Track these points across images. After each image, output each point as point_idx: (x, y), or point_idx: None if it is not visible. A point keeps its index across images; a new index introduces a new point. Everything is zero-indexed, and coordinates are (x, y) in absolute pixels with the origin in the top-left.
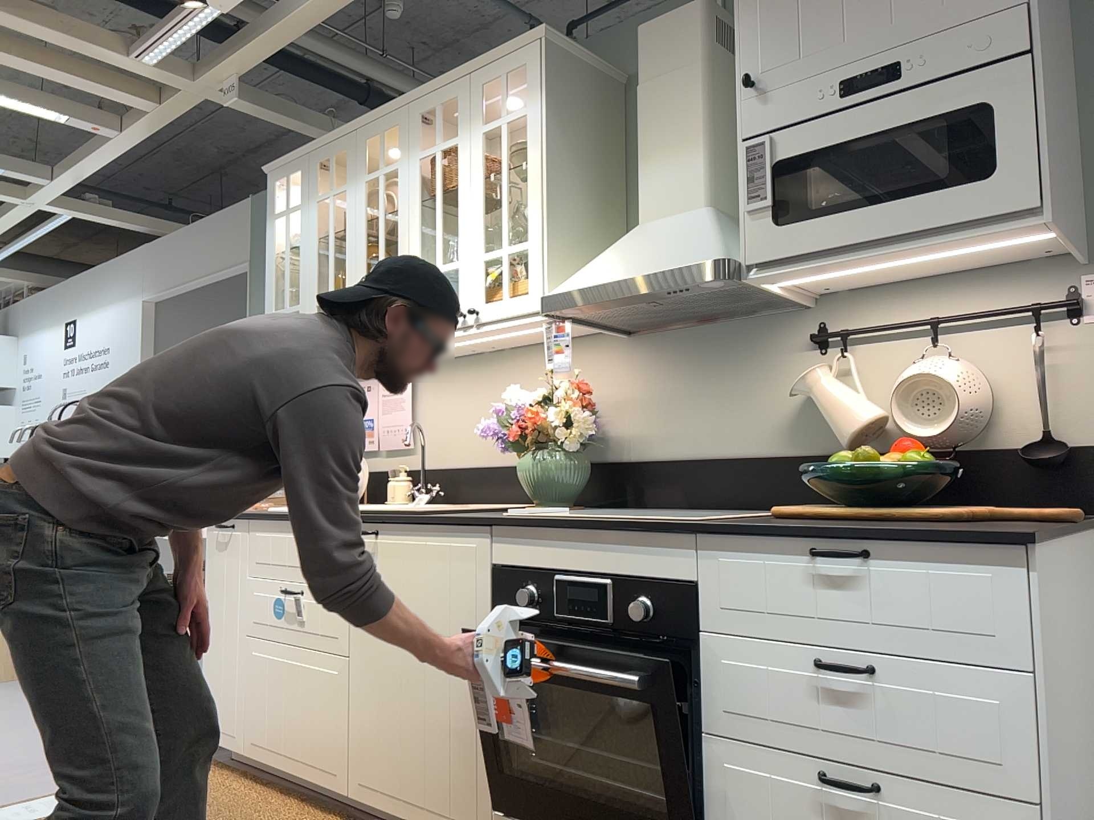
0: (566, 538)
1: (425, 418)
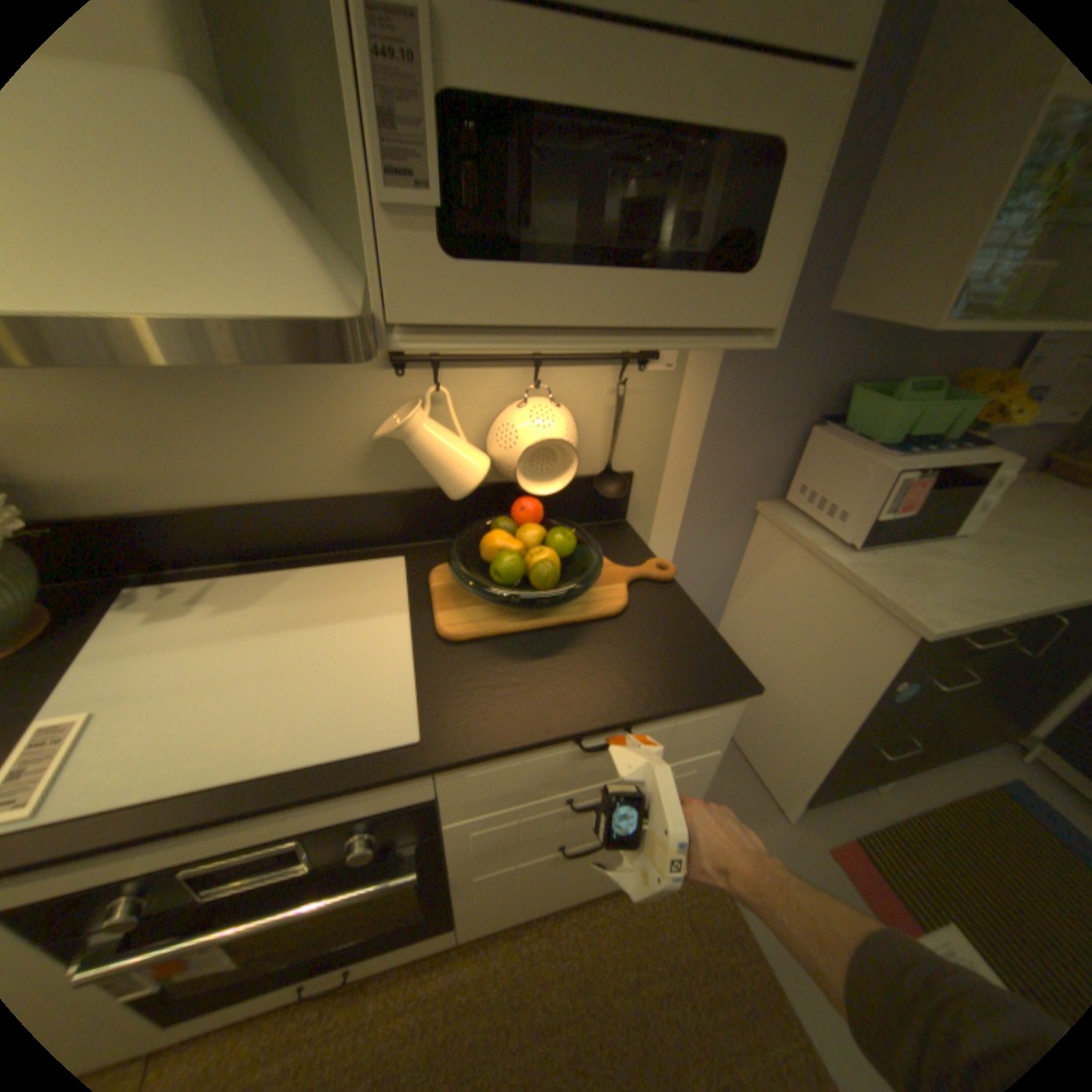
0: (178, 835)
1: None
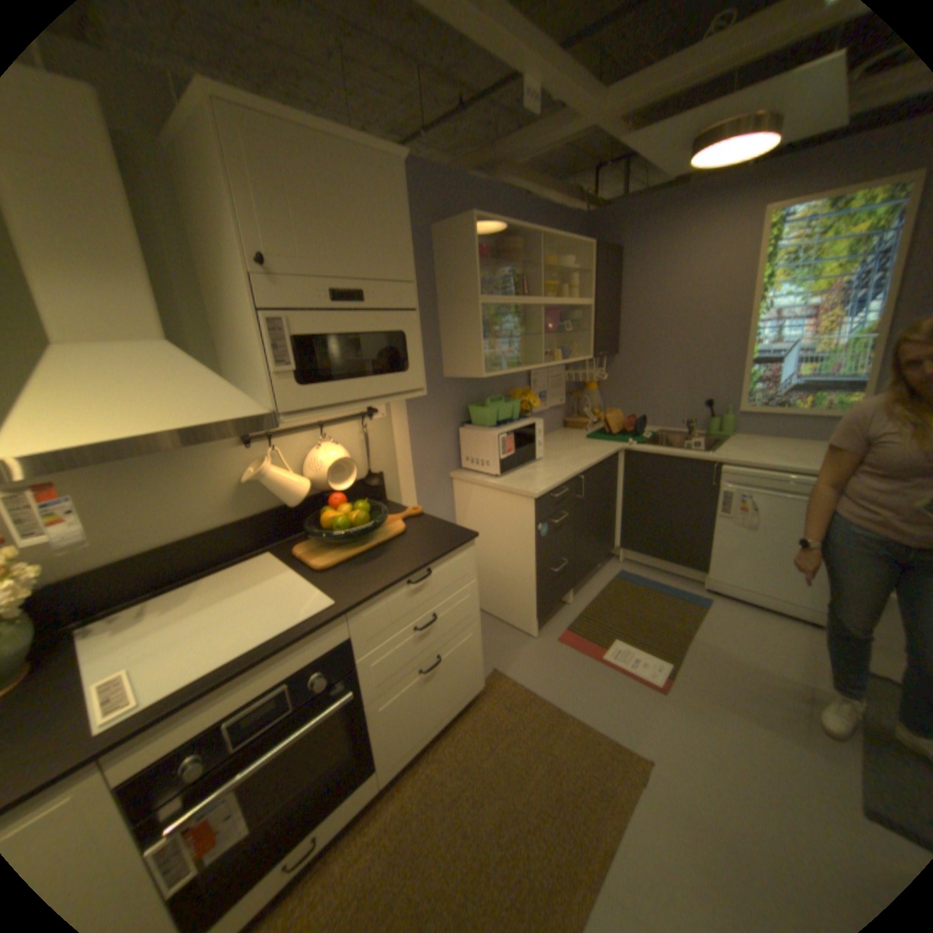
0: (224, 690)
1: None
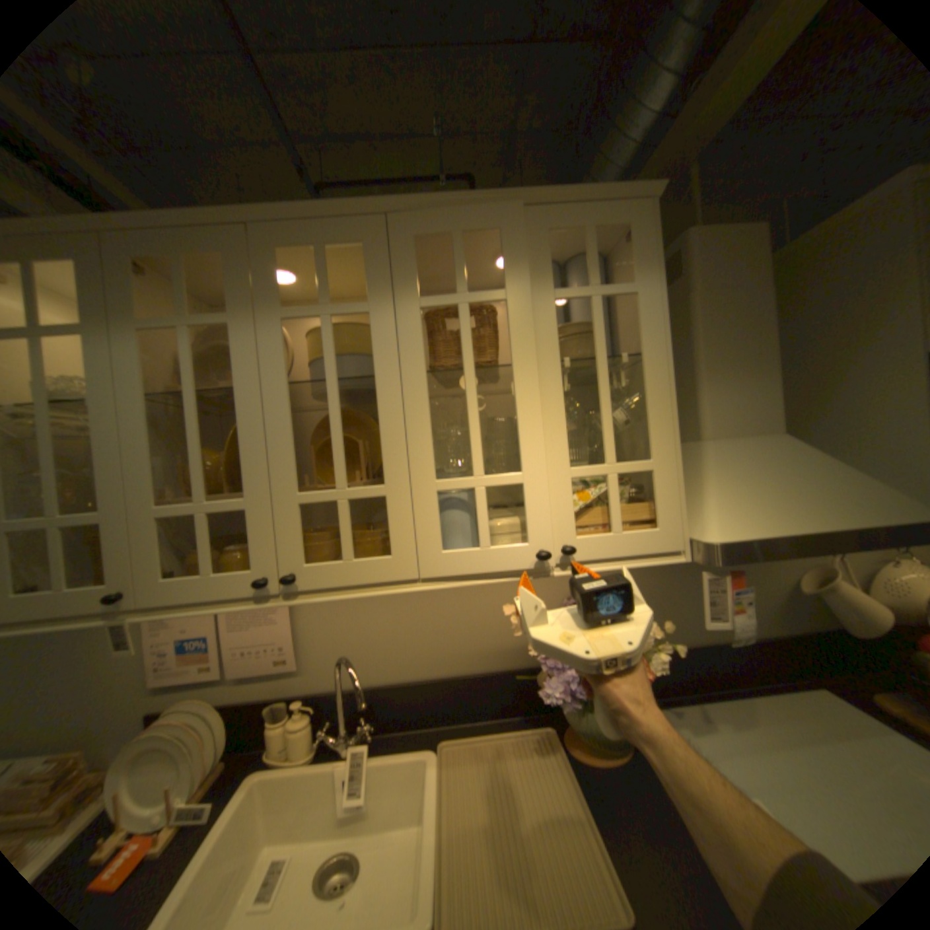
0: None
1: (312, 627)
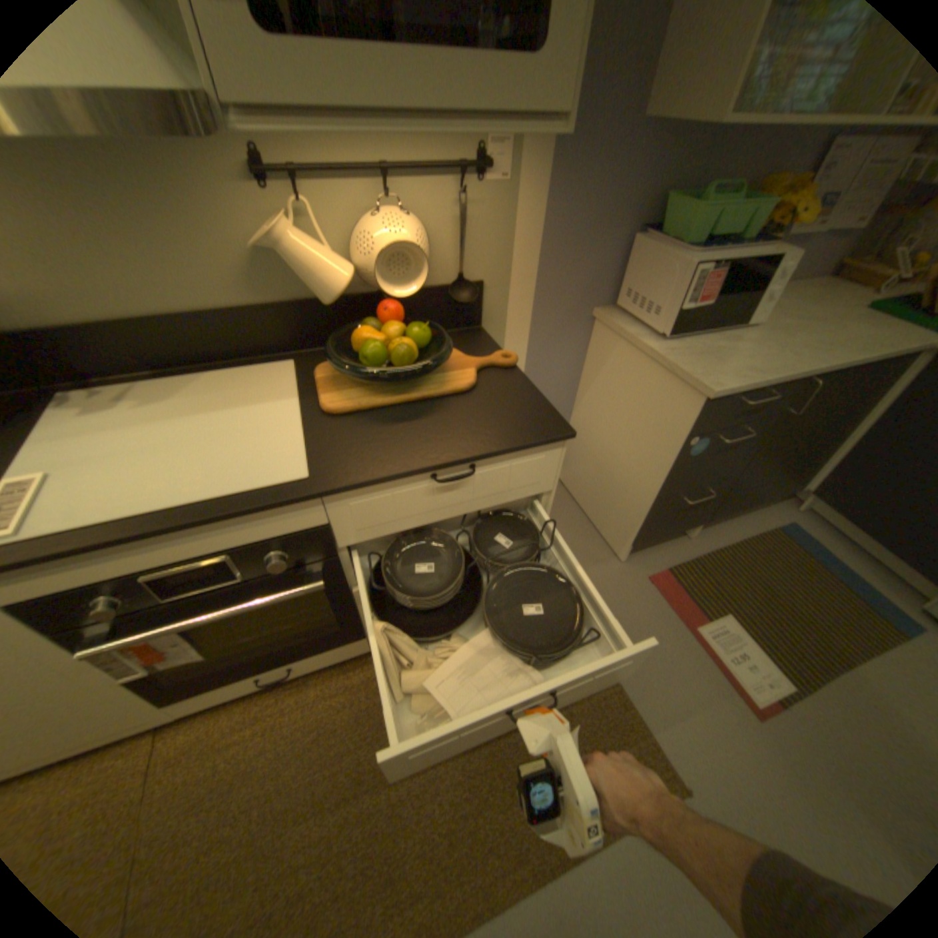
0: (131, 546)
1: None
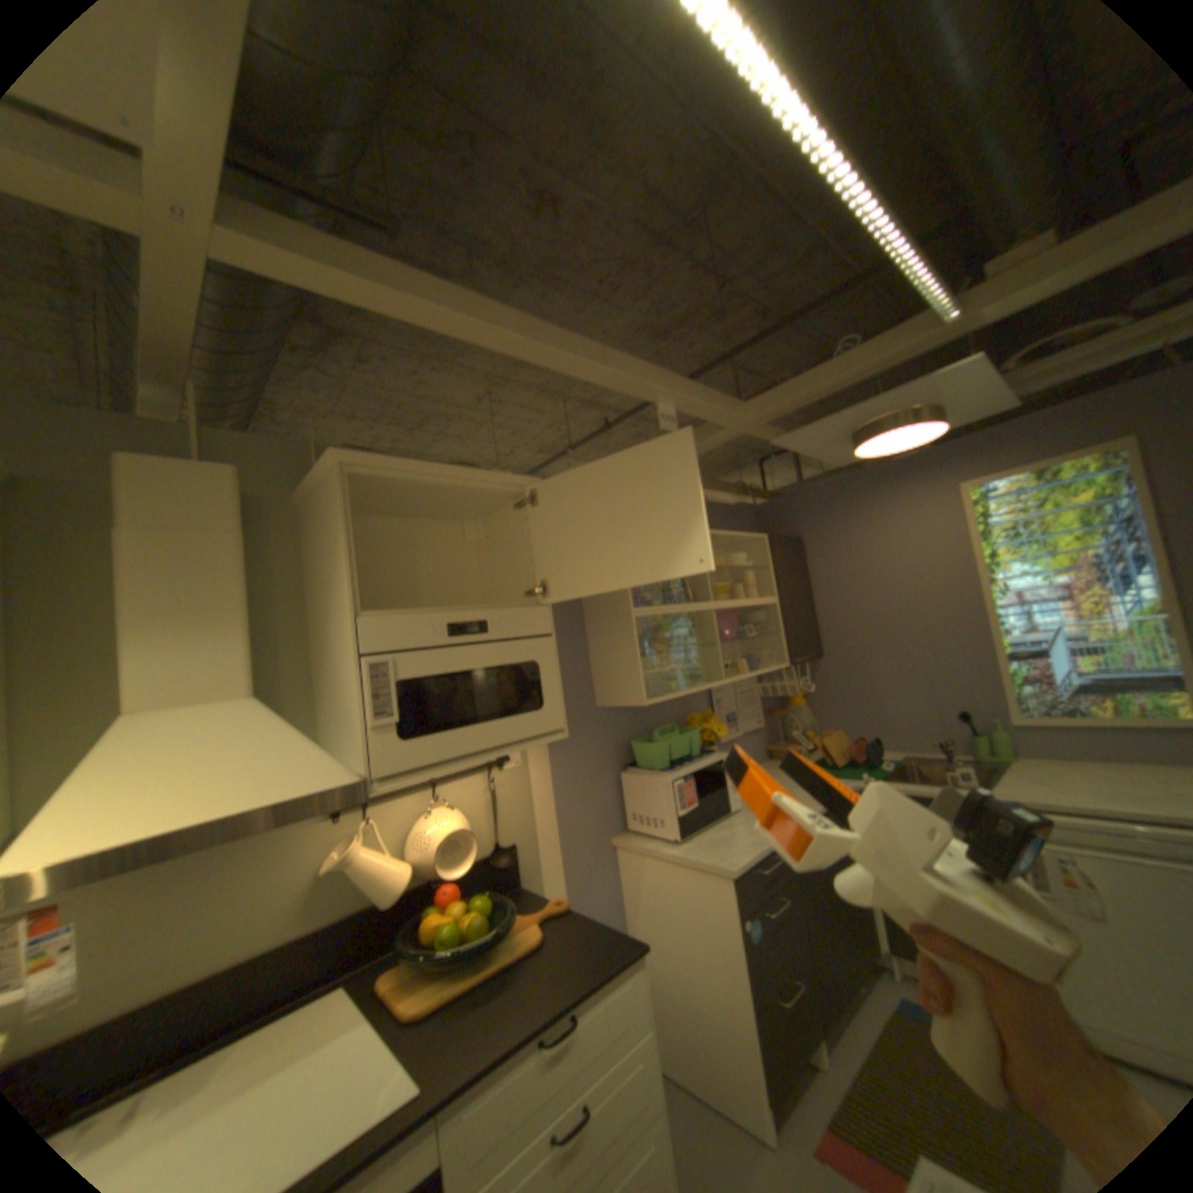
0: None
1: None
